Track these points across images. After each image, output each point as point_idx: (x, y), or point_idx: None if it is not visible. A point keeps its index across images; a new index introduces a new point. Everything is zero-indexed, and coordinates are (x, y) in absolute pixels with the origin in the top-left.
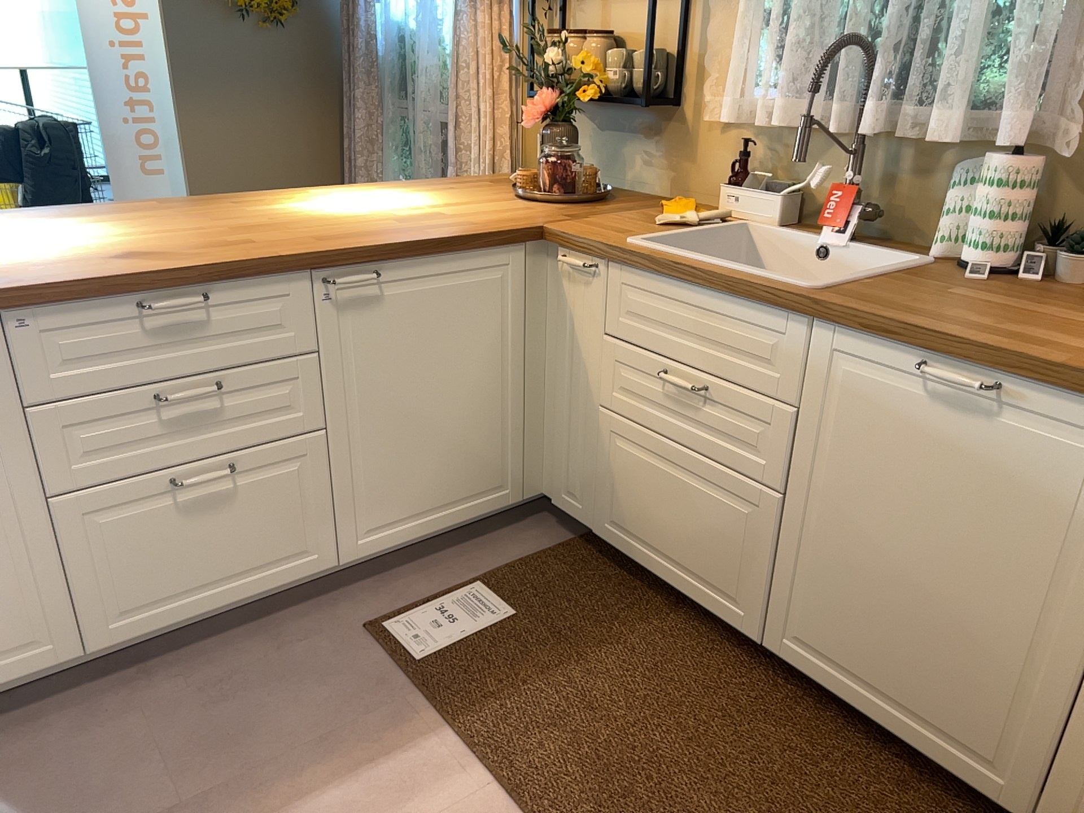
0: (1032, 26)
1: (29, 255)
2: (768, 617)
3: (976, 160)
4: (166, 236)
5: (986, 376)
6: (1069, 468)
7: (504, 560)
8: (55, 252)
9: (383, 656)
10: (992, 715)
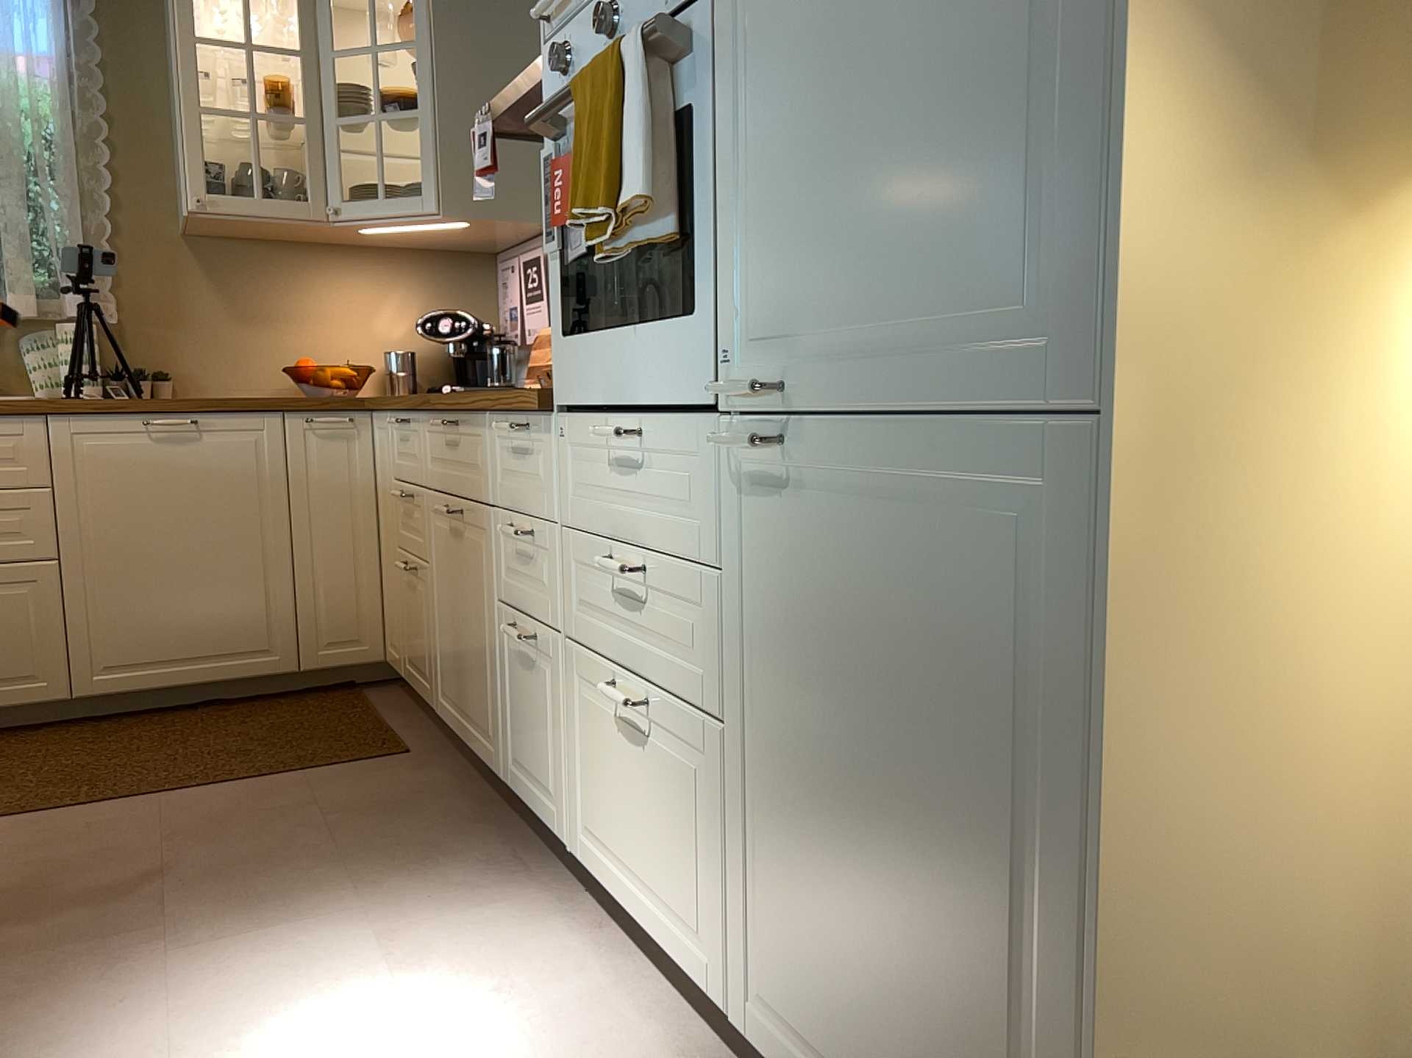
0: (61, 242)
1: None
2: (70, 672)
3: (40, 332)
4: None
5: (185, 417)
6: (245, 452)
7: None
8: None
9: None
10: (256, 619)
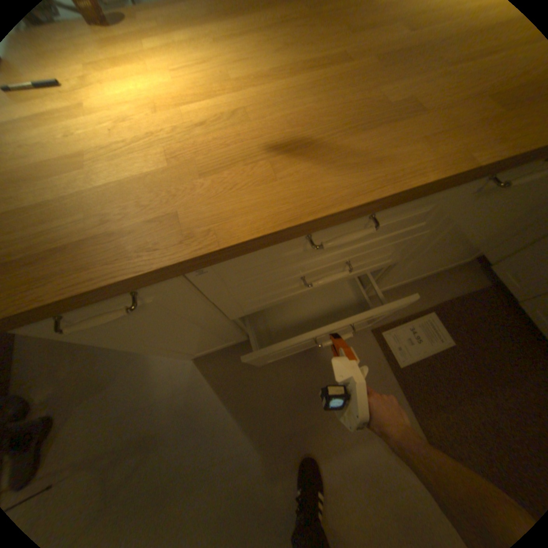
0: None
1: (188, 129)
2: None
3: None
4: (313, 73)
5: None
6: None
7: (449, 295)
8: (211, 119)
9: (383, 358)
10: None
